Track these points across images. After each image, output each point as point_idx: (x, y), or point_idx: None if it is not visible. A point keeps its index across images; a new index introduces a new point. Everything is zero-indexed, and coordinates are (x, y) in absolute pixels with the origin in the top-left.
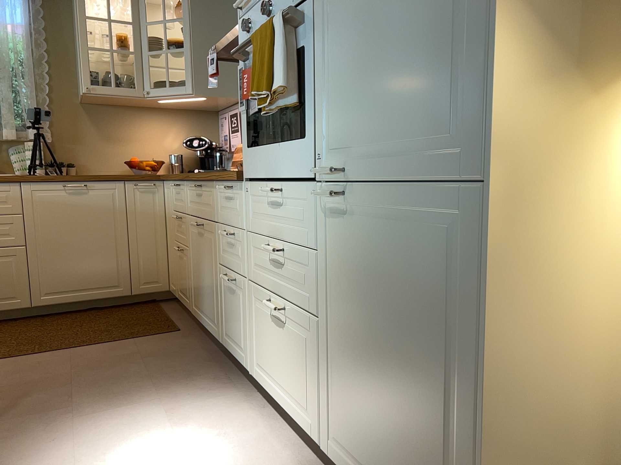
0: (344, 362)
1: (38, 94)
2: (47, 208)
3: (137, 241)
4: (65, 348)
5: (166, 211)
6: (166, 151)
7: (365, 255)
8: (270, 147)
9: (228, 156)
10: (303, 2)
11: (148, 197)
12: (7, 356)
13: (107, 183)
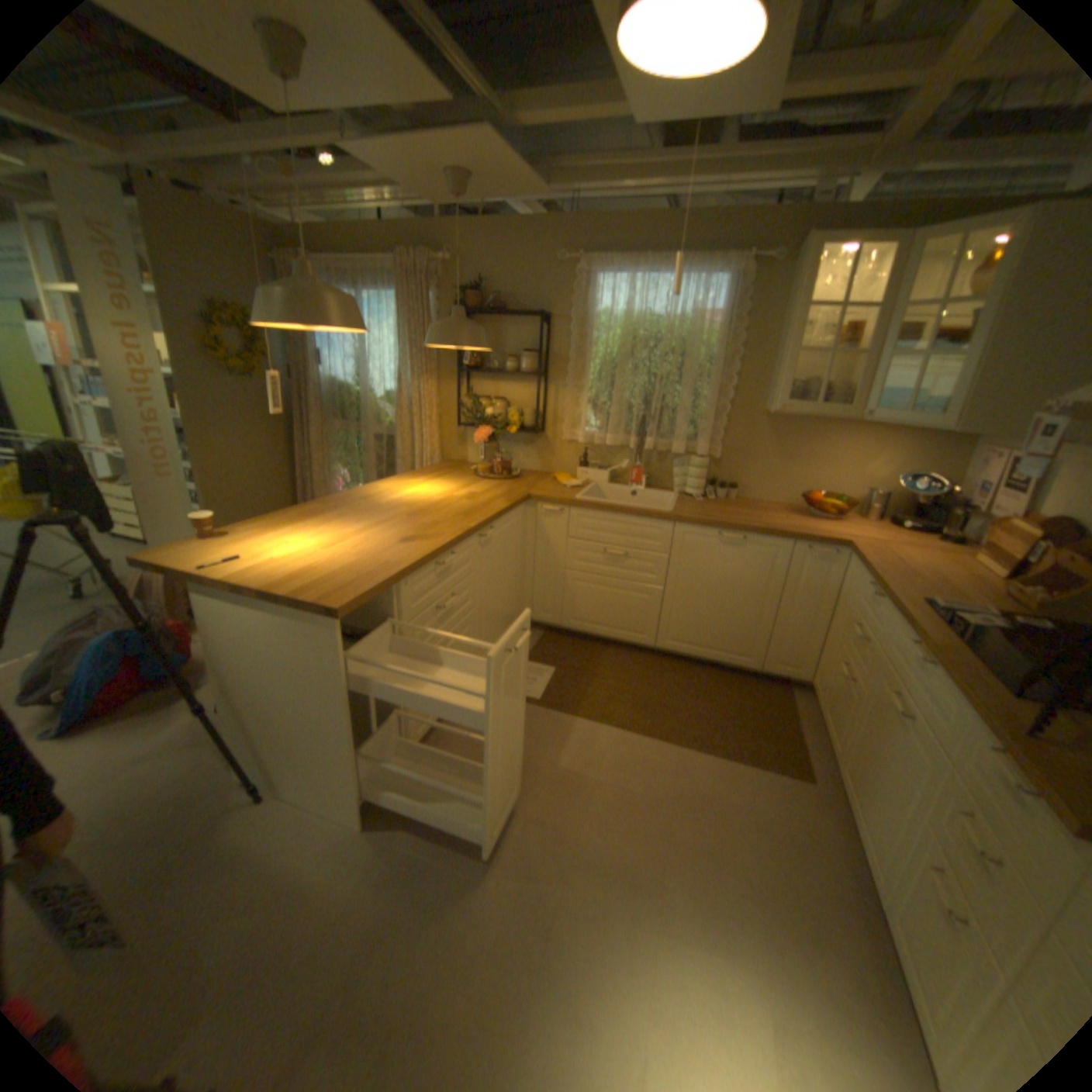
0: None
1: (719, 398)
2: (694, 555)
3: (788, 615)
4: (674, 743)
5: (841, 591)
6: (867, 482)
7: None
8: None
9: (977, 512)
10: None
11: (822, 567)
12: (620, 722)
13: (771, 541)
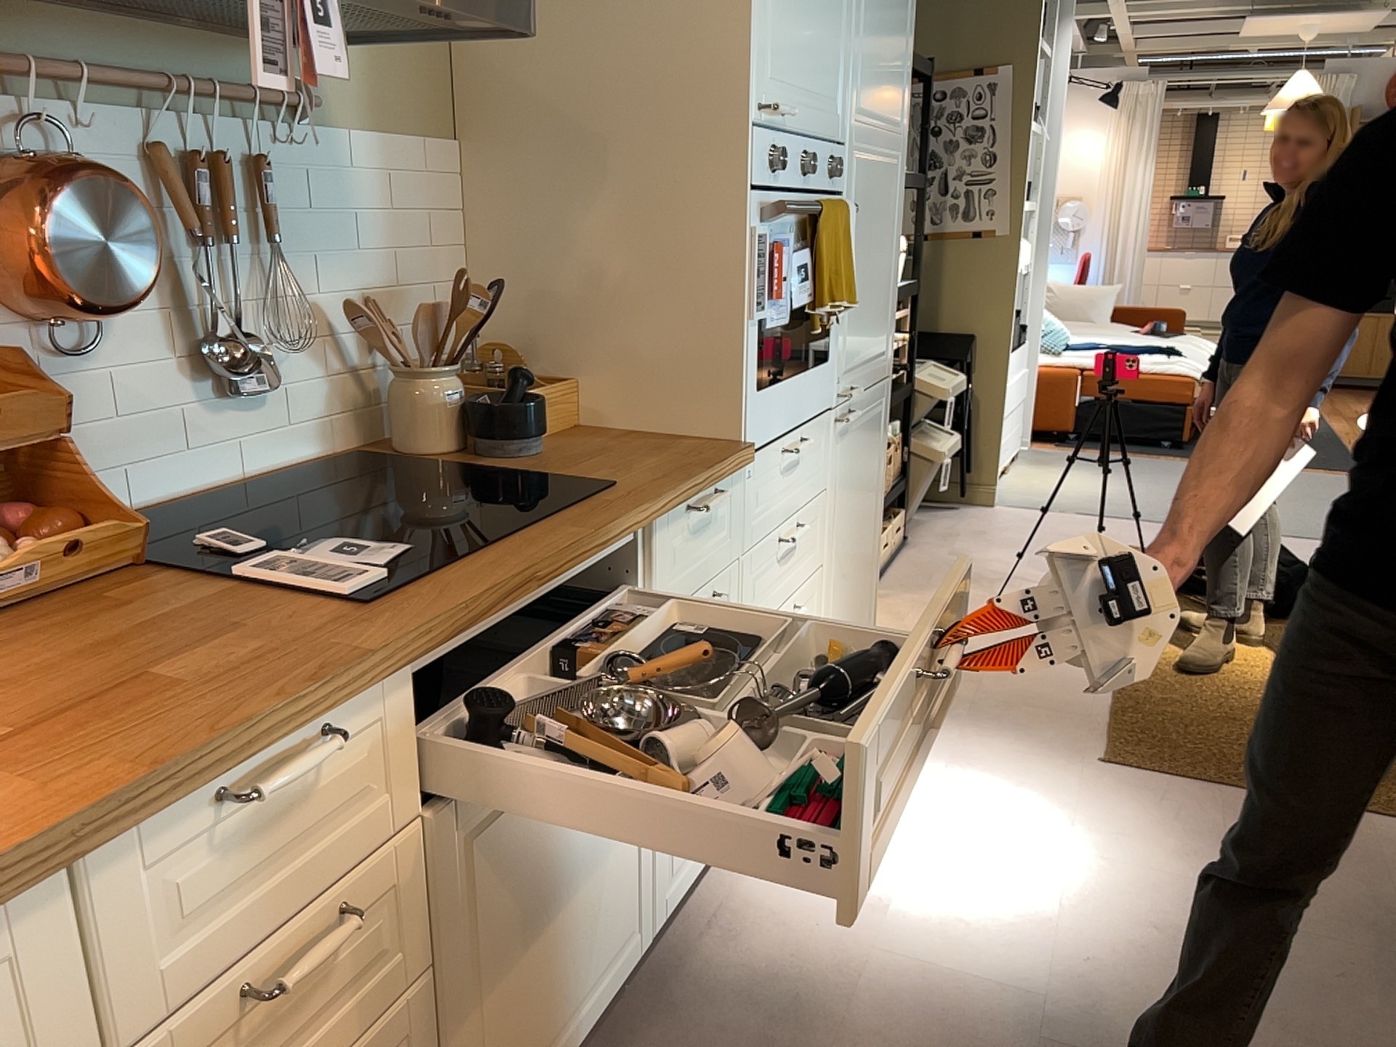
0: (838, 576)
1: None
2: None
3: None
4: None
5: None
6: None
7: (854, 458)
8: (791, 380)
9: None
10: (834, 193)
11: None
12: None
13: None
